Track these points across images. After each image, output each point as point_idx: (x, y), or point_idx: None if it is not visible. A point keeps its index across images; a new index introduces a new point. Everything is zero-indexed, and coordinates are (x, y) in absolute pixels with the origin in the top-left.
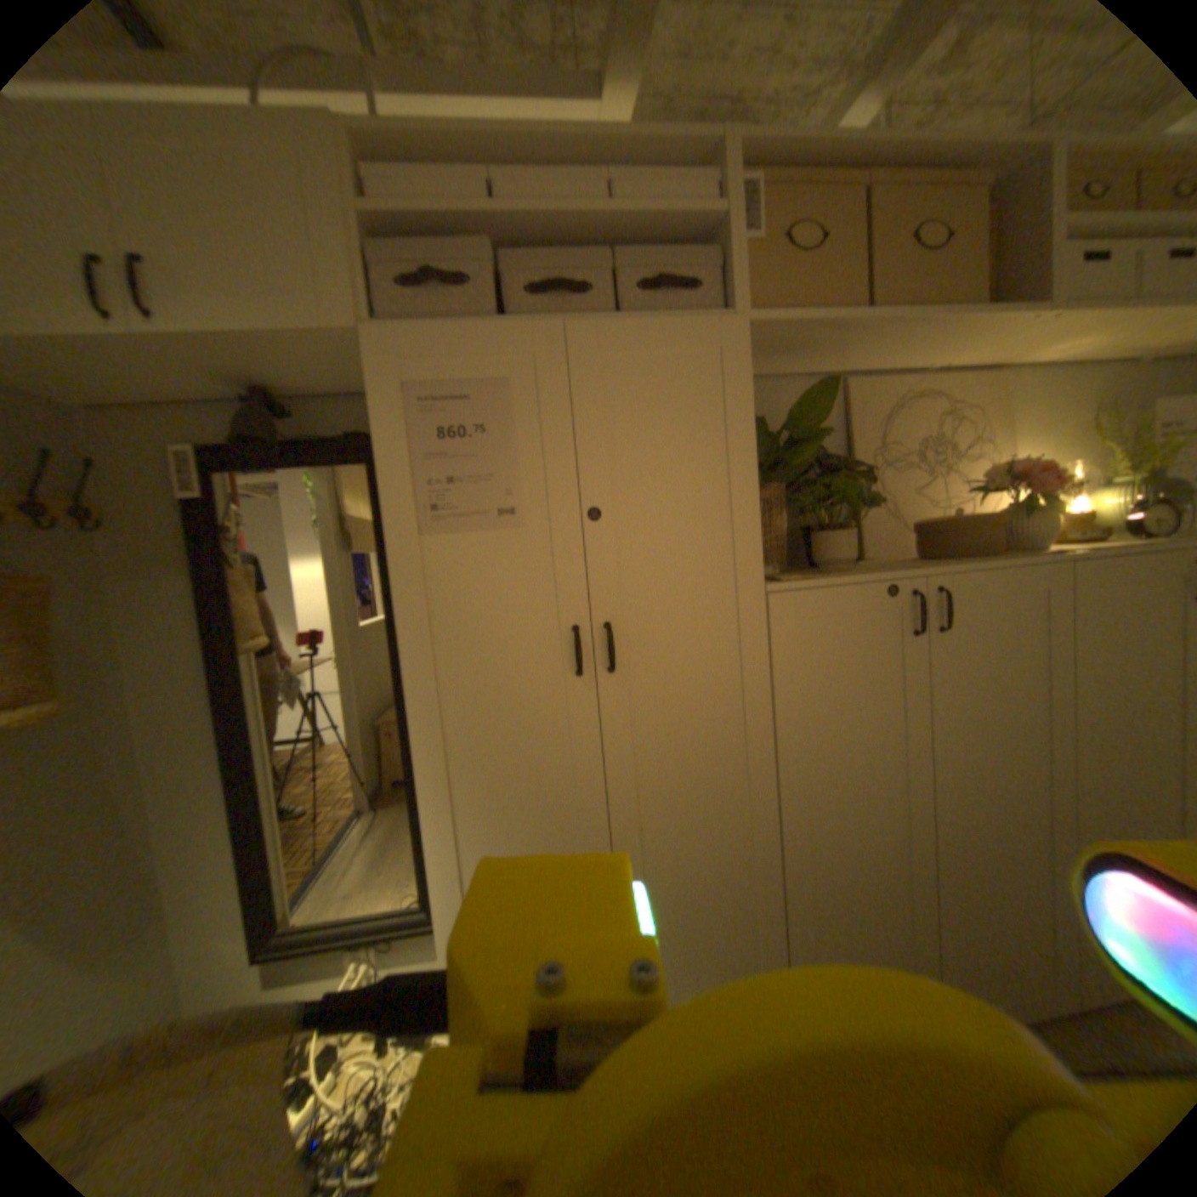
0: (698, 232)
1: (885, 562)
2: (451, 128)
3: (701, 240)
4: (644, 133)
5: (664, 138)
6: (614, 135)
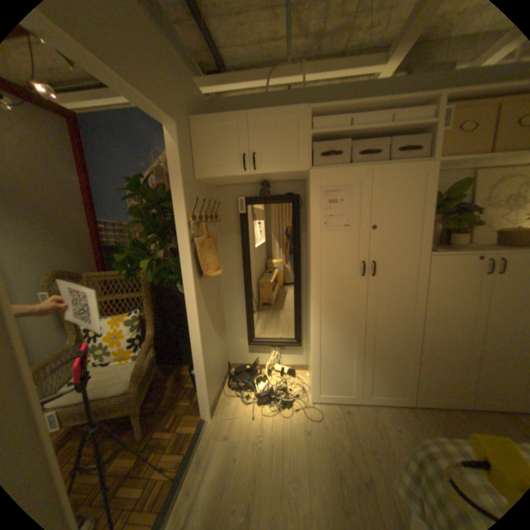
0: (422, 128)
1: (481, 245)
2: (342, 105)
3: (423, 130)
4: (408, 98)
5: (415, 99)
6: (397, 100)
